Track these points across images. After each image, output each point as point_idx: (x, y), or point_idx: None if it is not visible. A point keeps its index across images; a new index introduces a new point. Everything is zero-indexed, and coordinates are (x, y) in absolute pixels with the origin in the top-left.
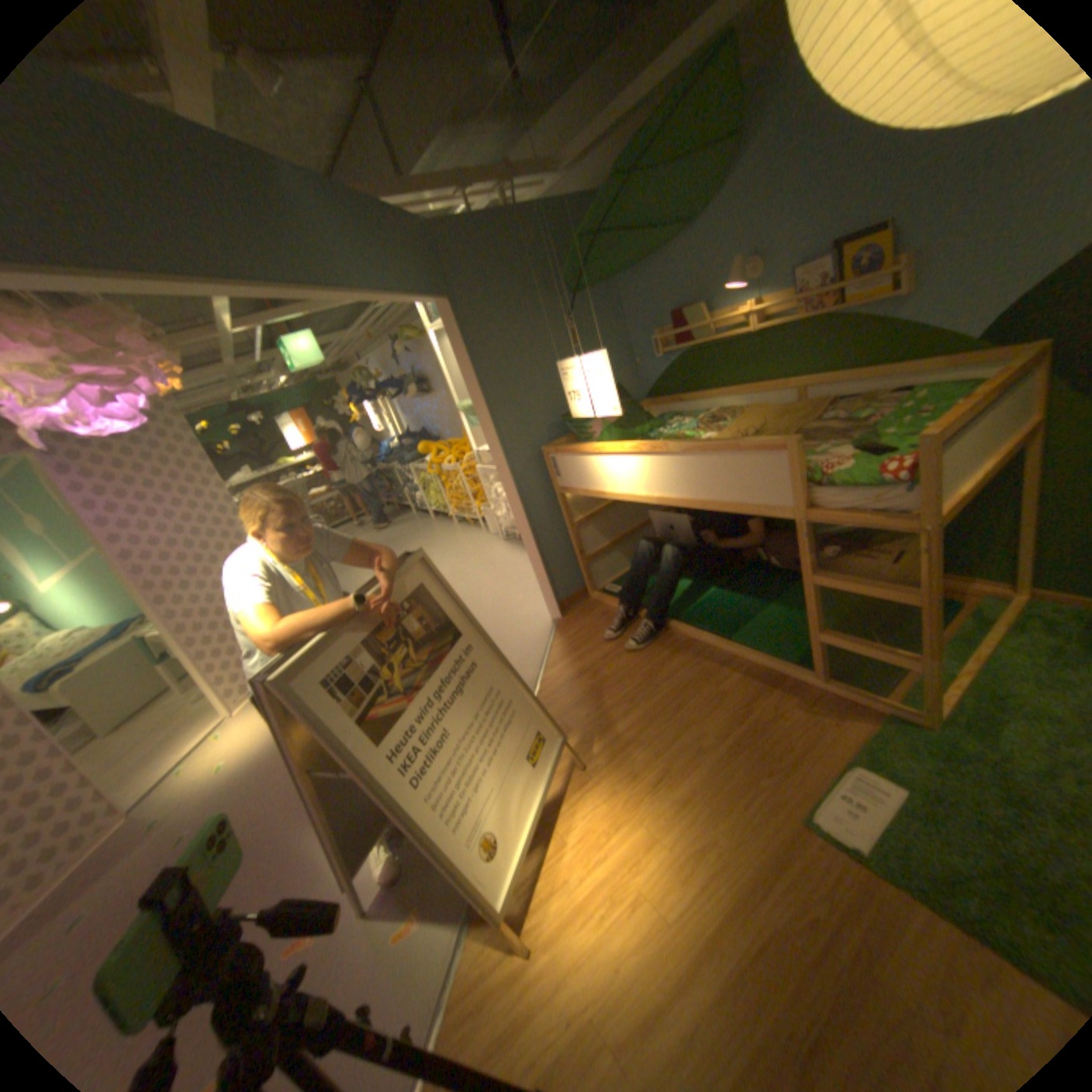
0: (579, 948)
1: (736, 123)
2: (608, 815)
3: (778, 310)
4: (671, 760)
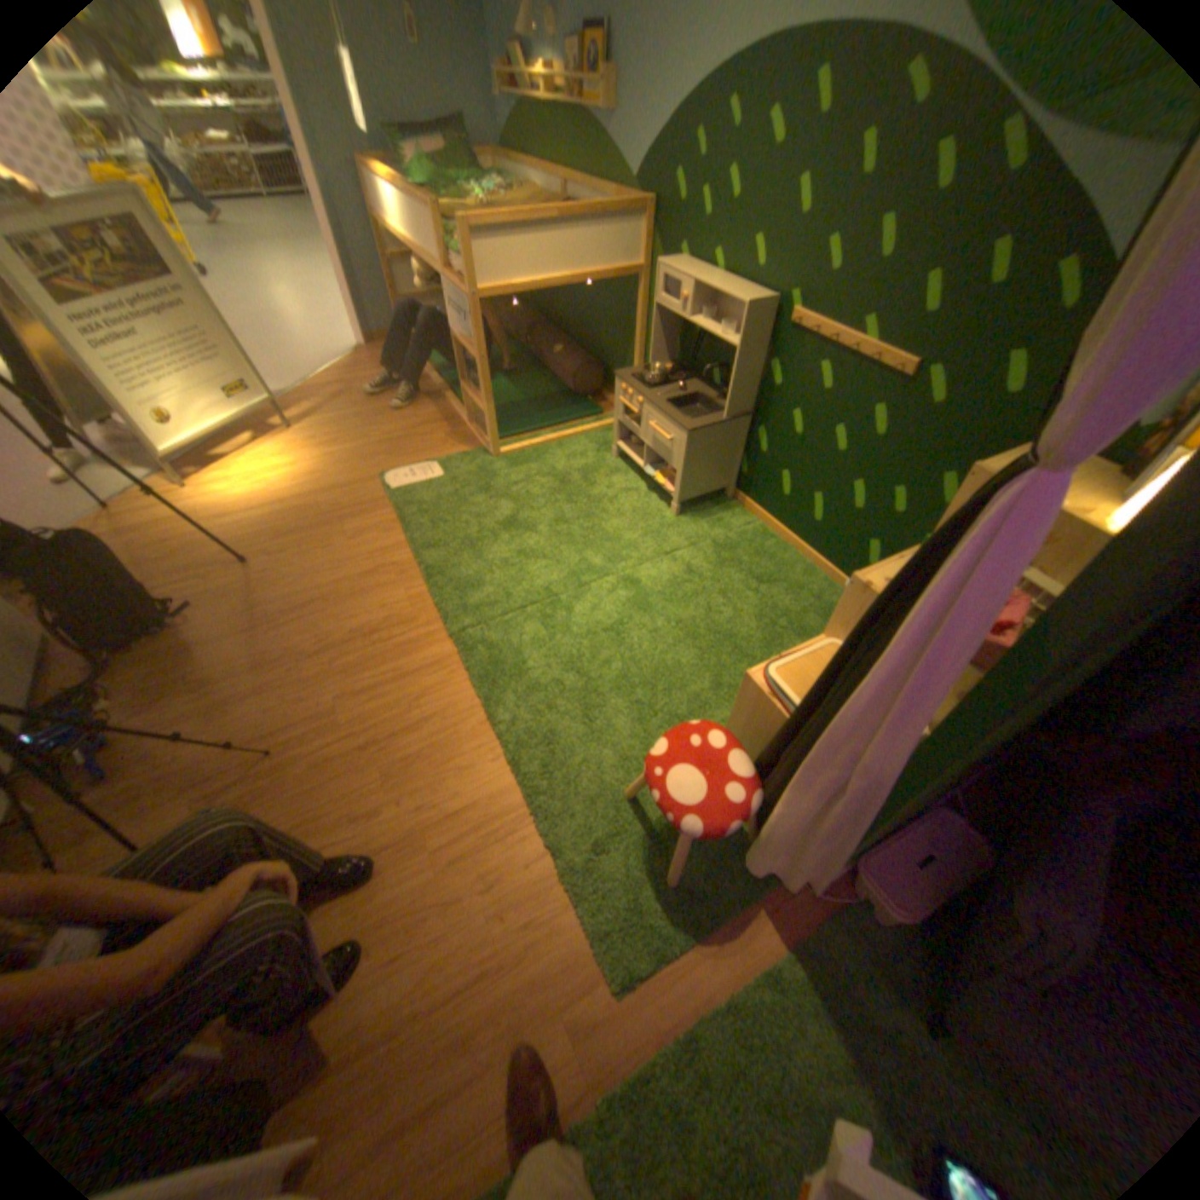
0: (212, 491)
1: None
2: (281, 451)
3: (560, 87)
4: (344, 438)
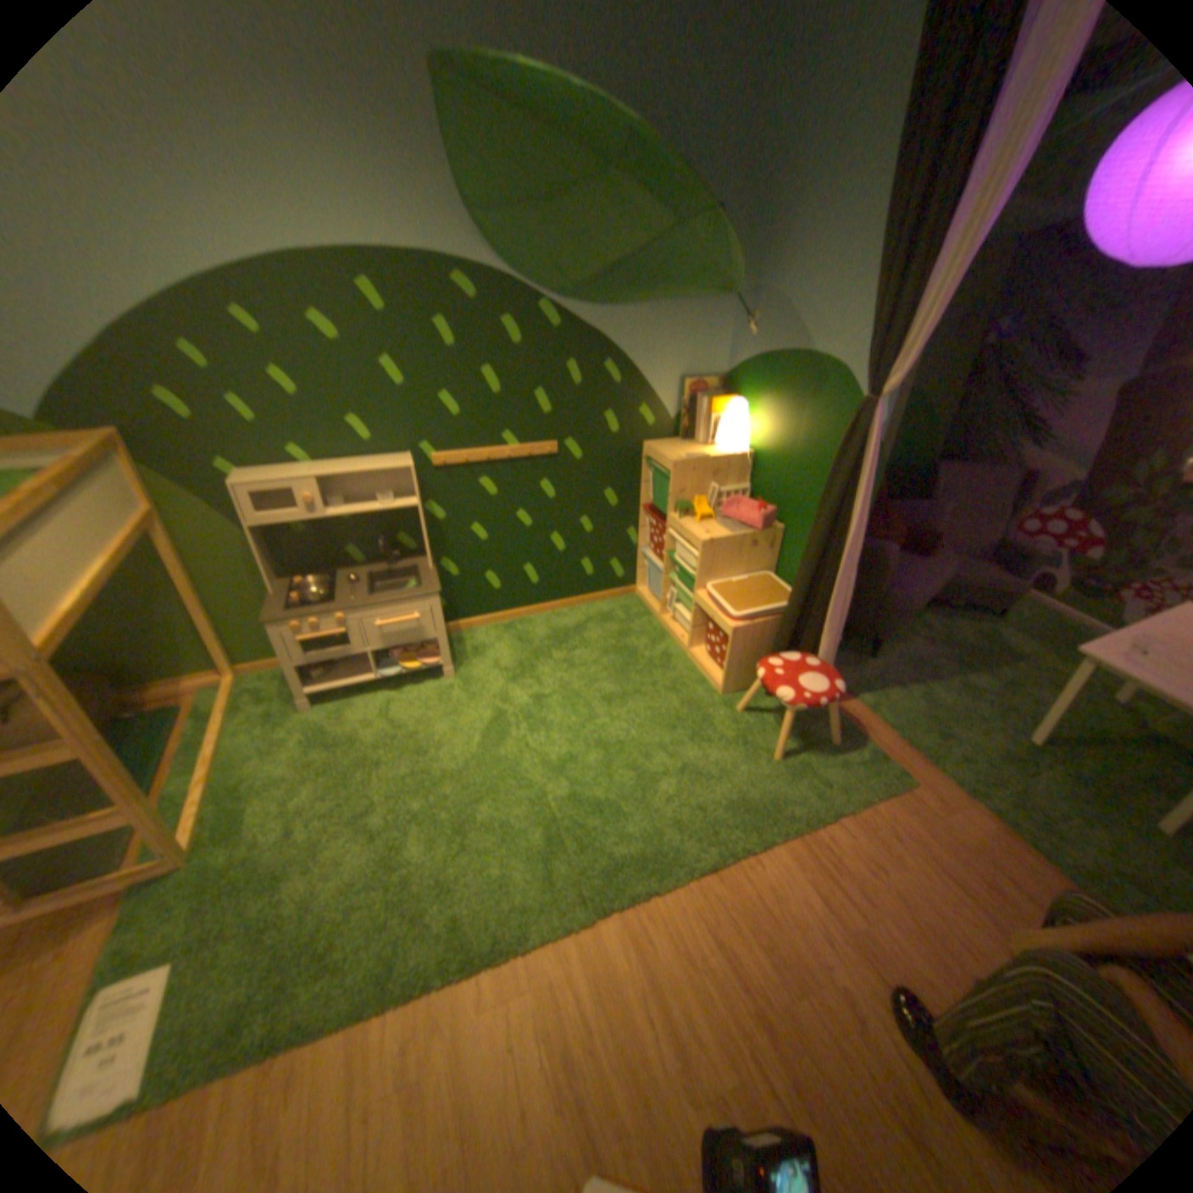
0: None
1: None
2: None
3: None
4: None
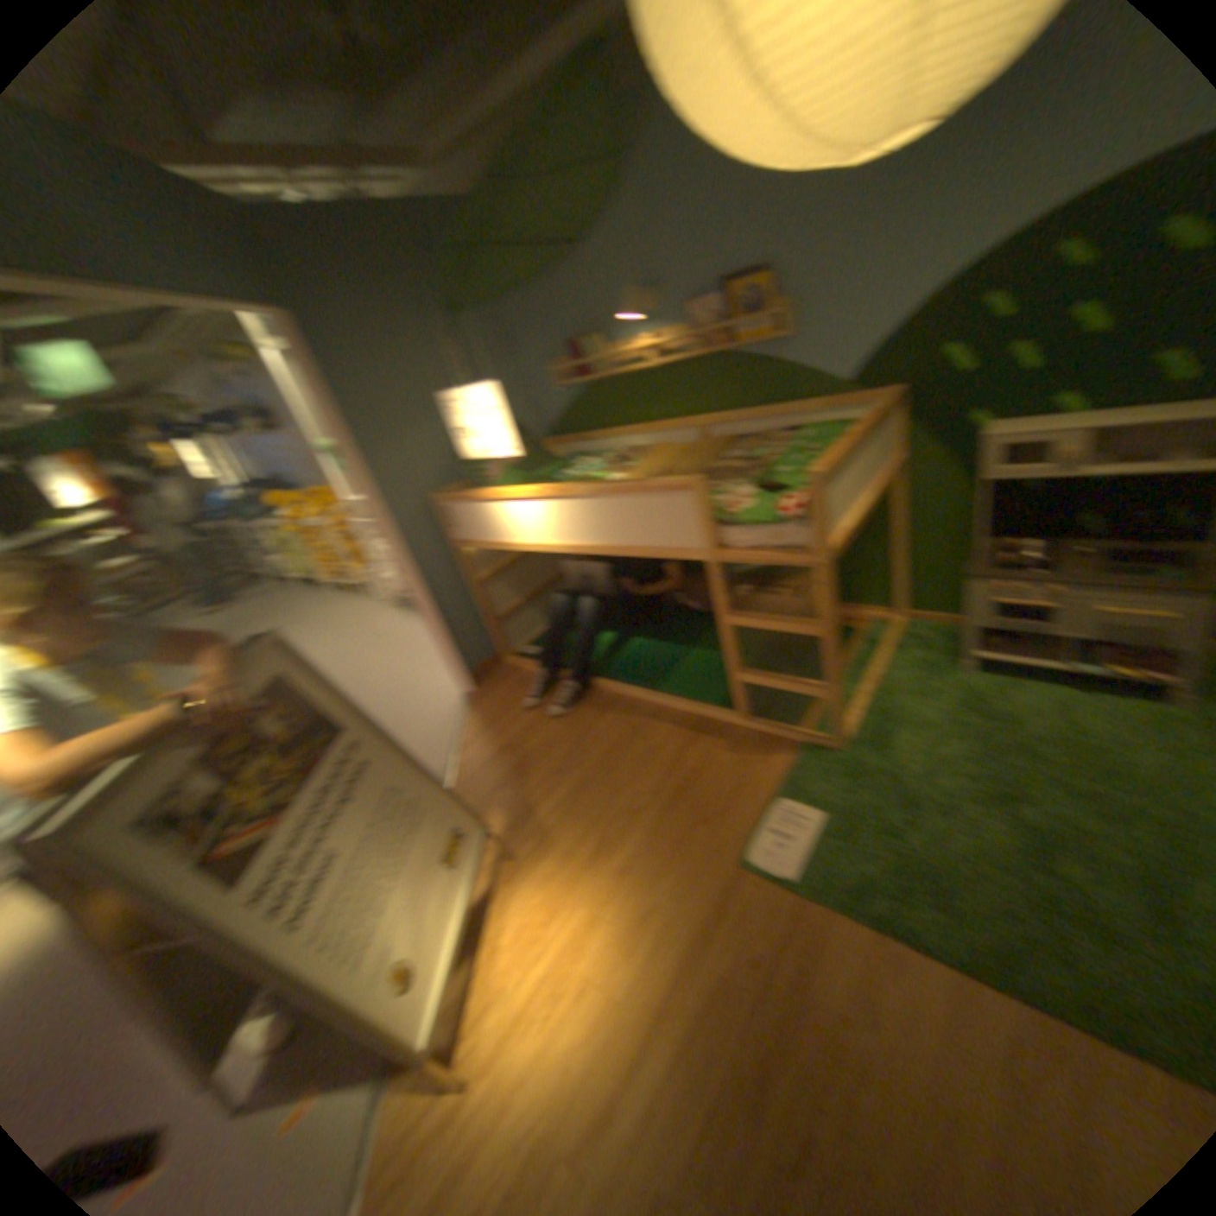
0: (526, 1059)
1: (623, 143)
2: (548, 902)
3: (680, 346)
4: (611, 828)
